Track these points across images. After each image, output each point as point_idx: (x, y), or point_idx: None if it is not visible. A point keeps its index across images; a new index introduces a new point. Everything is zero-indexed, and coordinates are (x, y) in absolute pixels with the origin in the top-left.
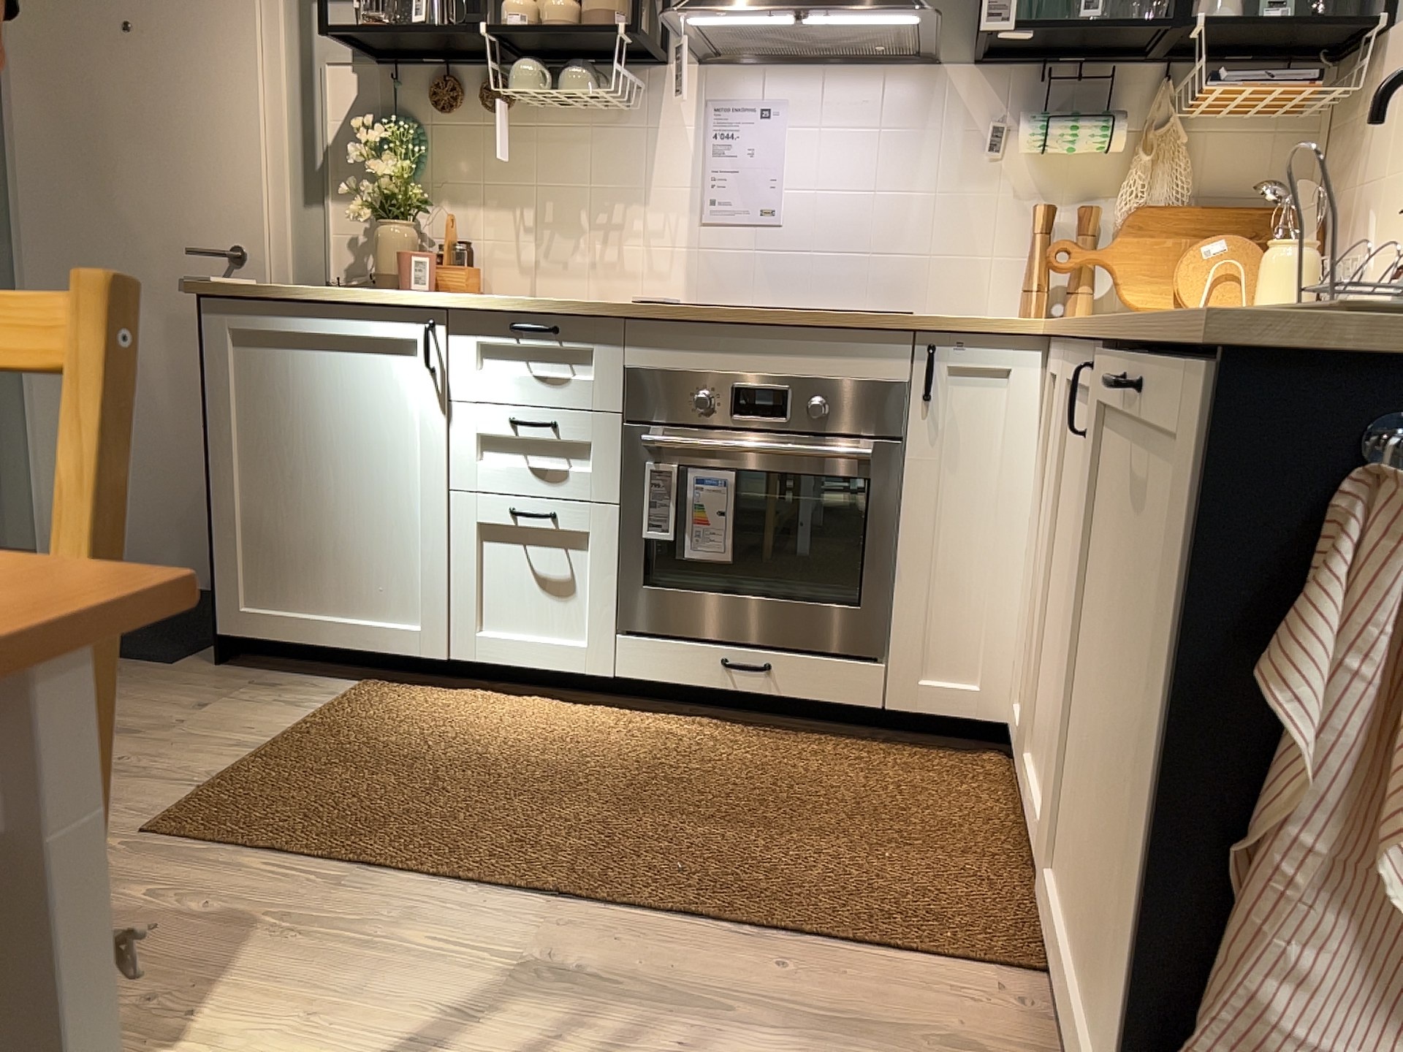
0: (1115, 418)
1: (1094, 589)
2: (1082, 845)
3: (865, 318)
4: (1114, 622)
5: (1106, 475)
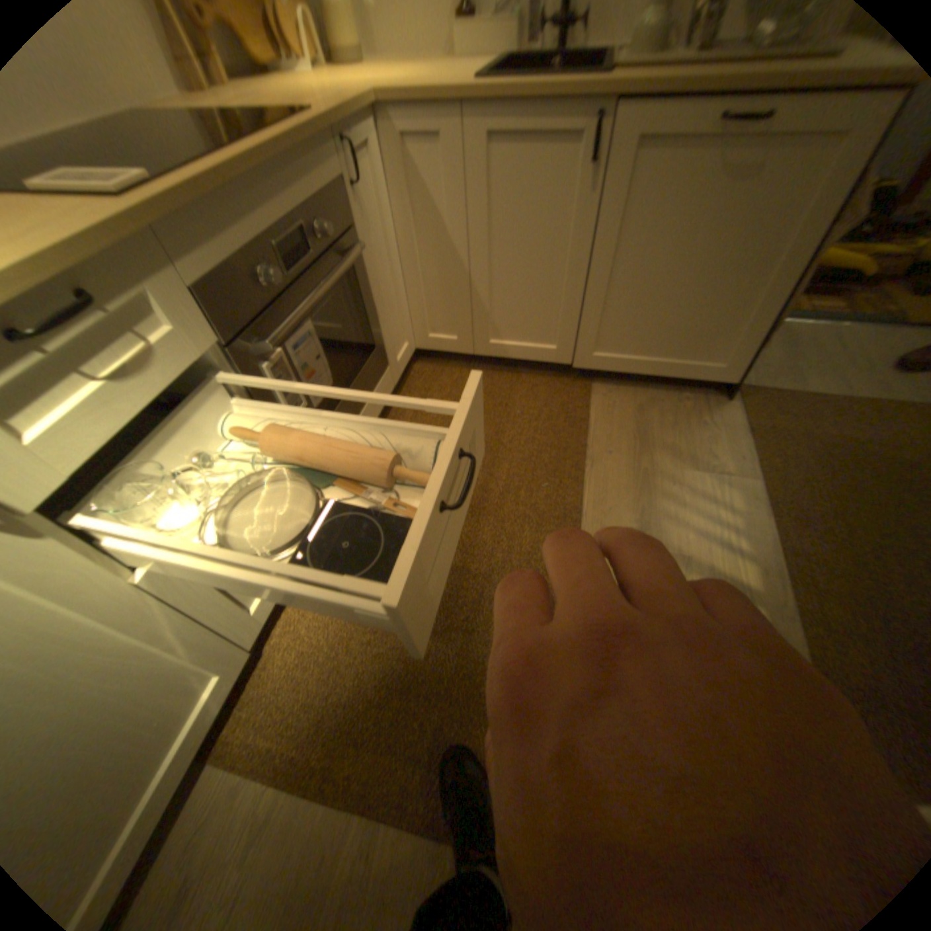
0: (674, 138)
1: (636, 233)
2: (649, 326)
3: (309, 125)
4: (690, 235)
5: (652, 173)
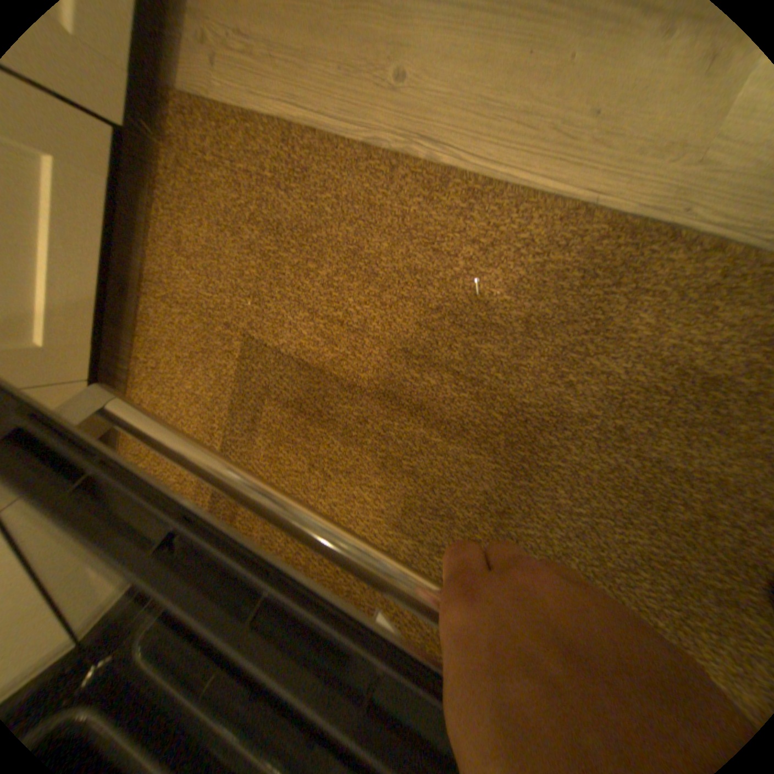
0: None
1: None
2: None
3: None
4: None
5: None
